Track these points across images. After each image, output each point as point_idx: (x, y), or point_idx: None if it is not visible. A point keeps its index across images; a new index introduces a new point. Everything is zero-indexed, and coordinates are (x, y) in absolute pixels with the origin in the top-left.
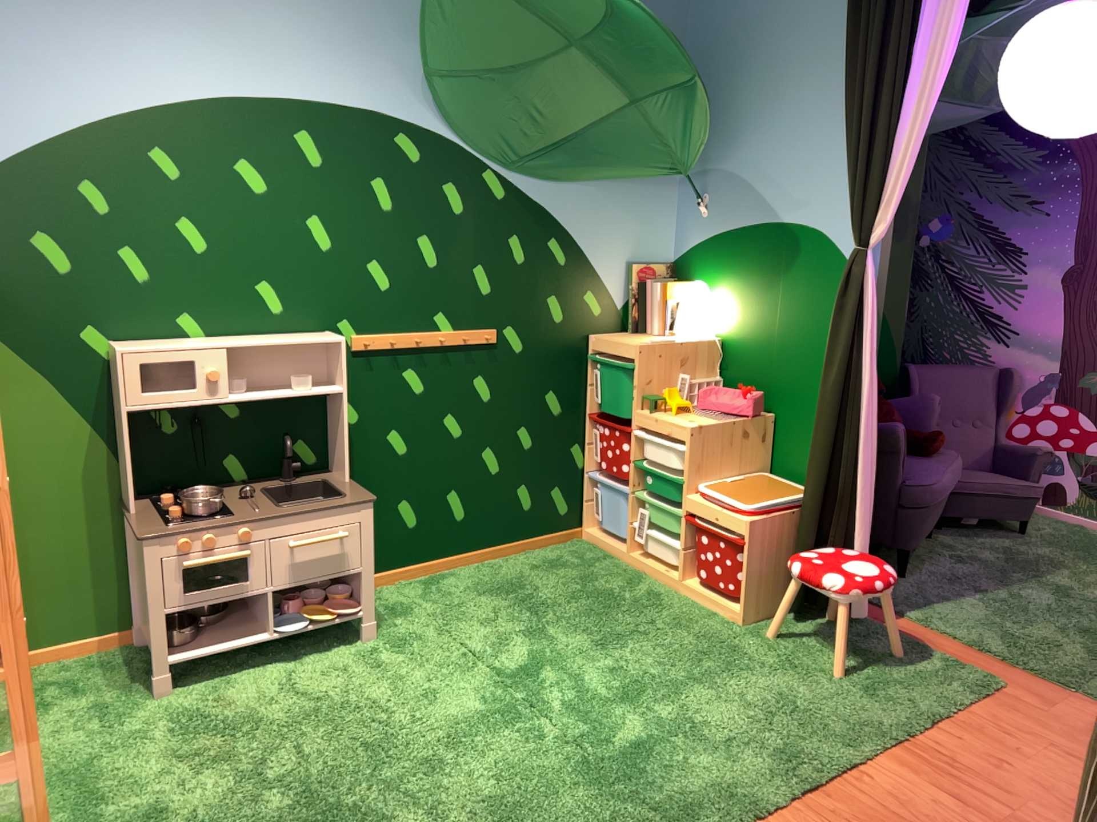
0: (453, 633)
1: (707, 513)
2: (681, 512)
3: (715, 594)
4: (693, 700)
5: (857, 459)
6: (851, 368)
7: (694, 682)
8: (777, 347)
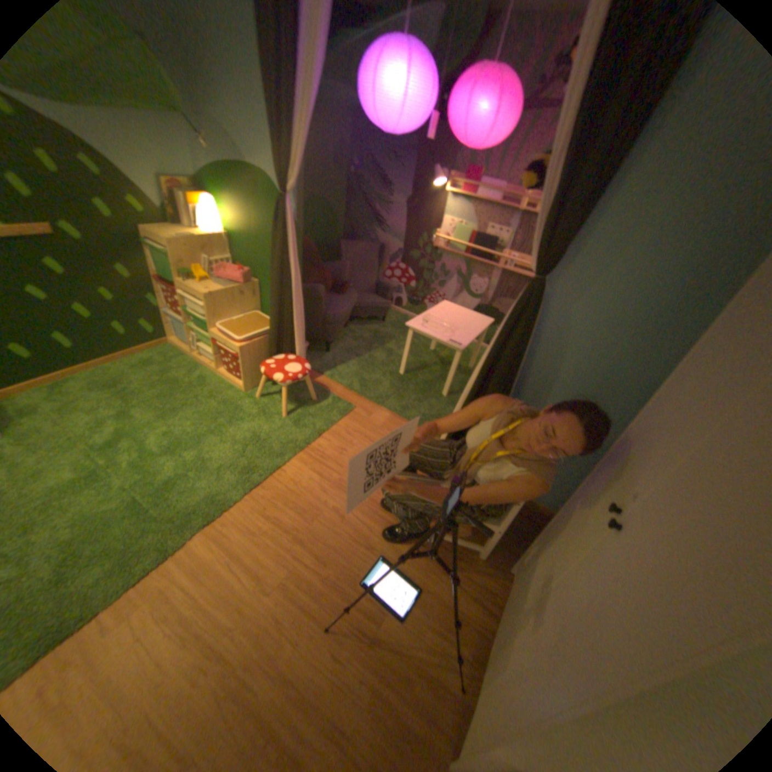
0: (65, 424)
1: (219, 341)
2: (210, 337)
3: (232, 377)
4: (206, 446)
5: (292, 314)
6: (284, 267)
7: (210, 434)
8: (255, 244)
